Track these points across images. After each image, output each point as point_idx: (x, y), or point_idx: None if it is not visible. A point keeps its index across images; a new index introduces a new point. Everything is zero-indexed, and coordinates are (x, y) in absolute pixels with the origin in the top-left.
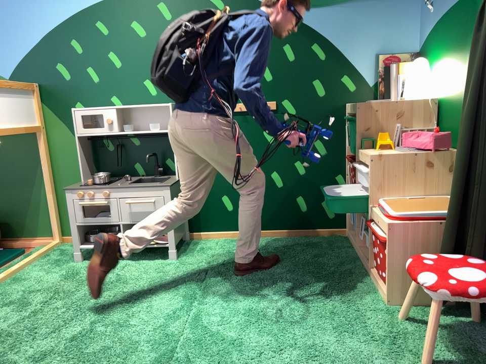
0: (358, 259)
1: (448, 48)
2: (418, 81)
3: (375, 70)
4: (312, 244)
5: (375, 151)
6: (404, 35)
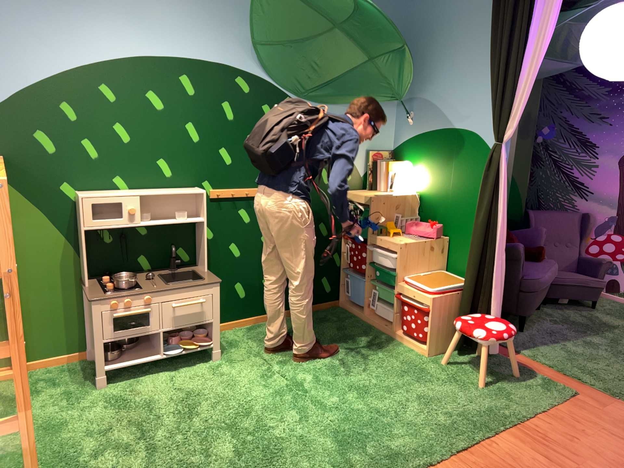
0: (370, 324)
1: (428, 161)
2: (406, 181)
3: (364, 164)
4: (321, 318)
5: (390, 238)
6: (383, 137)
